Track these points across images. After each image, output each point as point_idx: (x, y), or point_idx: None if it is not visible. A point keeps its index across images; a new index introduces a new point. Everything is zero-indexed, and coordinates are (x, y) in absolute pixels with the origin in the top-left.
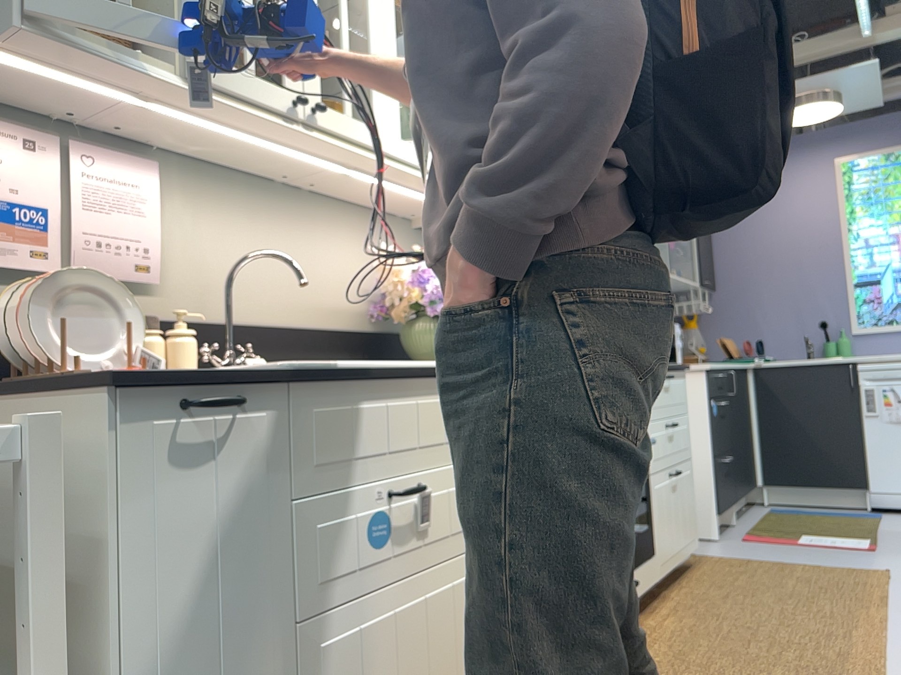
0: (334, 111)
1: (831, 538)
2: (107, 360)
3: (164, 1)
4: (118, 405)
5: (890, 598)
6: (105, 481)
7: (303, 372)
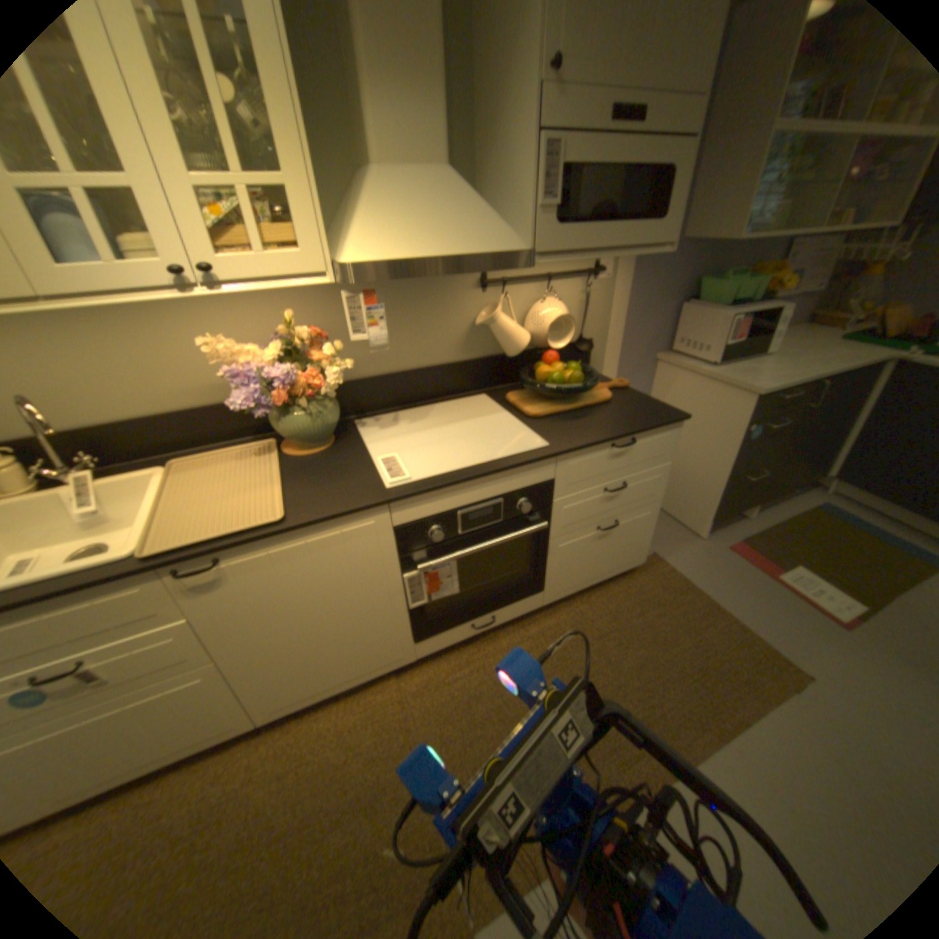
0: None
1: (824, 586)
2: None
3: None
4: None
5: (751, 729)
6: None
7: None
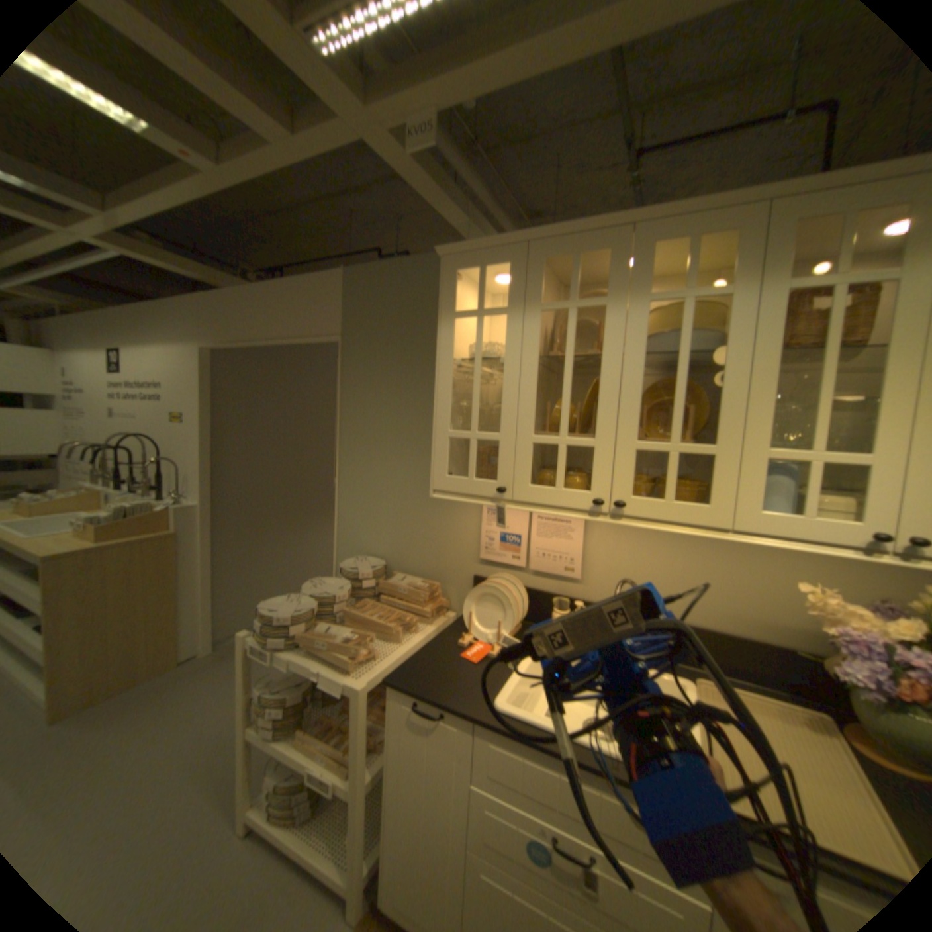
0: (650, 501)
1: None
2: (487, 640)
3: (501, 461)
4: (393, 695)
5: None
6: (388, 722)
7: (483, 724)
